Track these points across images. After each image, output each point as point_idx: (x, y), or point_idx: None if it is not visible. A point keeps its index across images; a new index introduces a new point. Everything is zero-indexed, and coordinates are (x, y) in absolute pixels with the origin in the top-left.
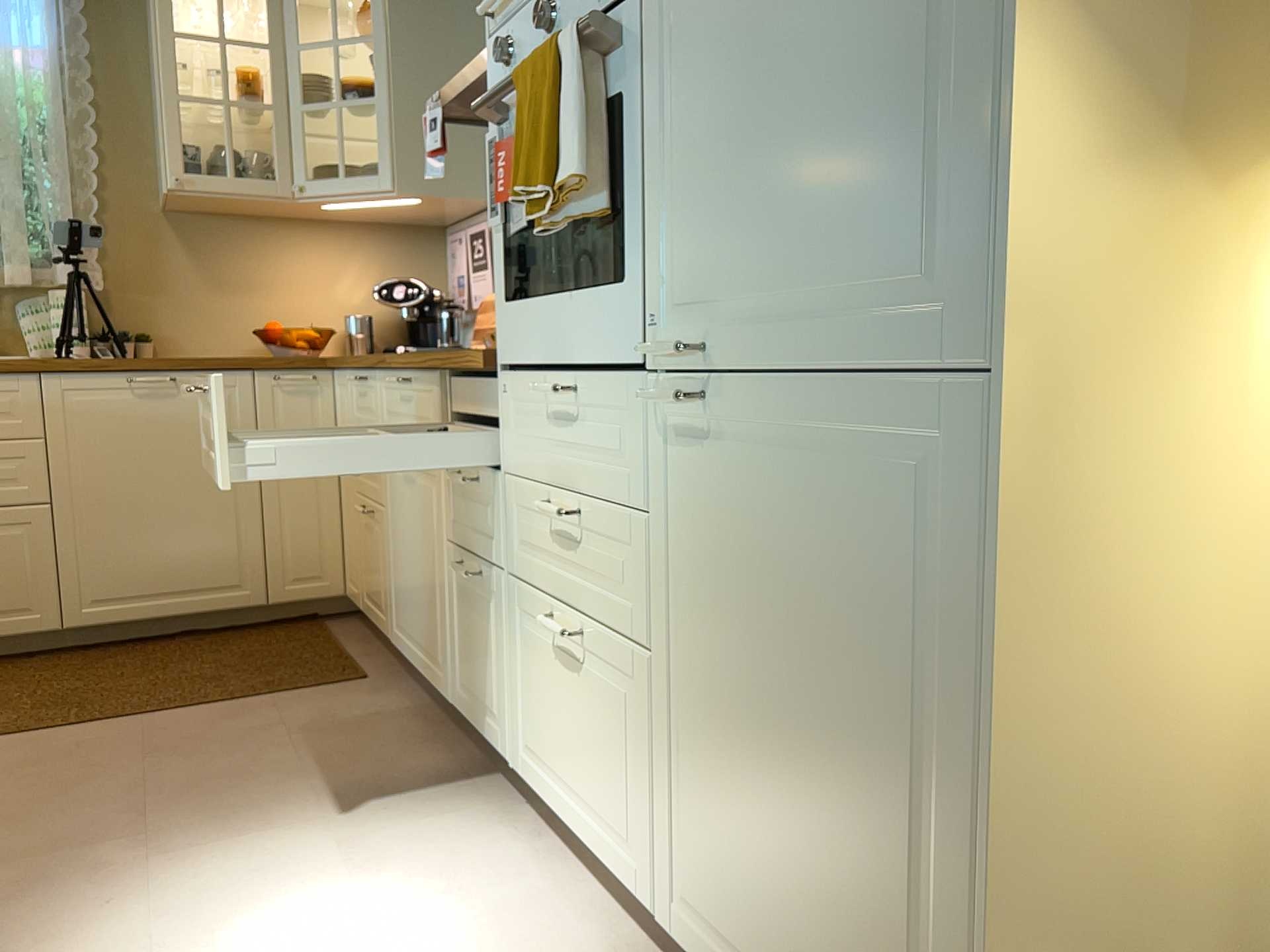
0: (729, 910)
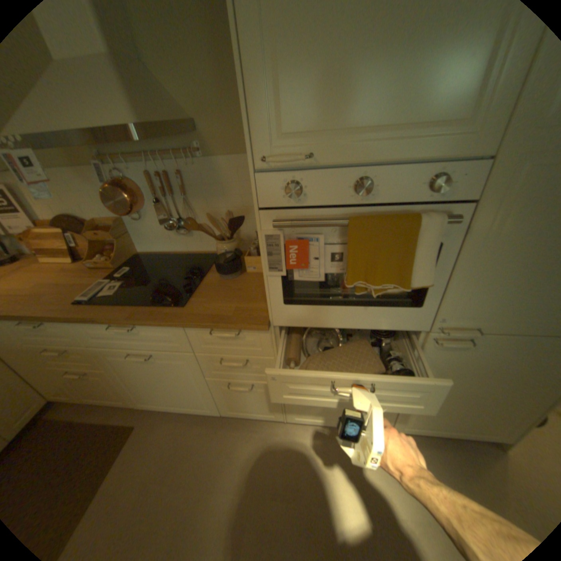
0: (432, 425)
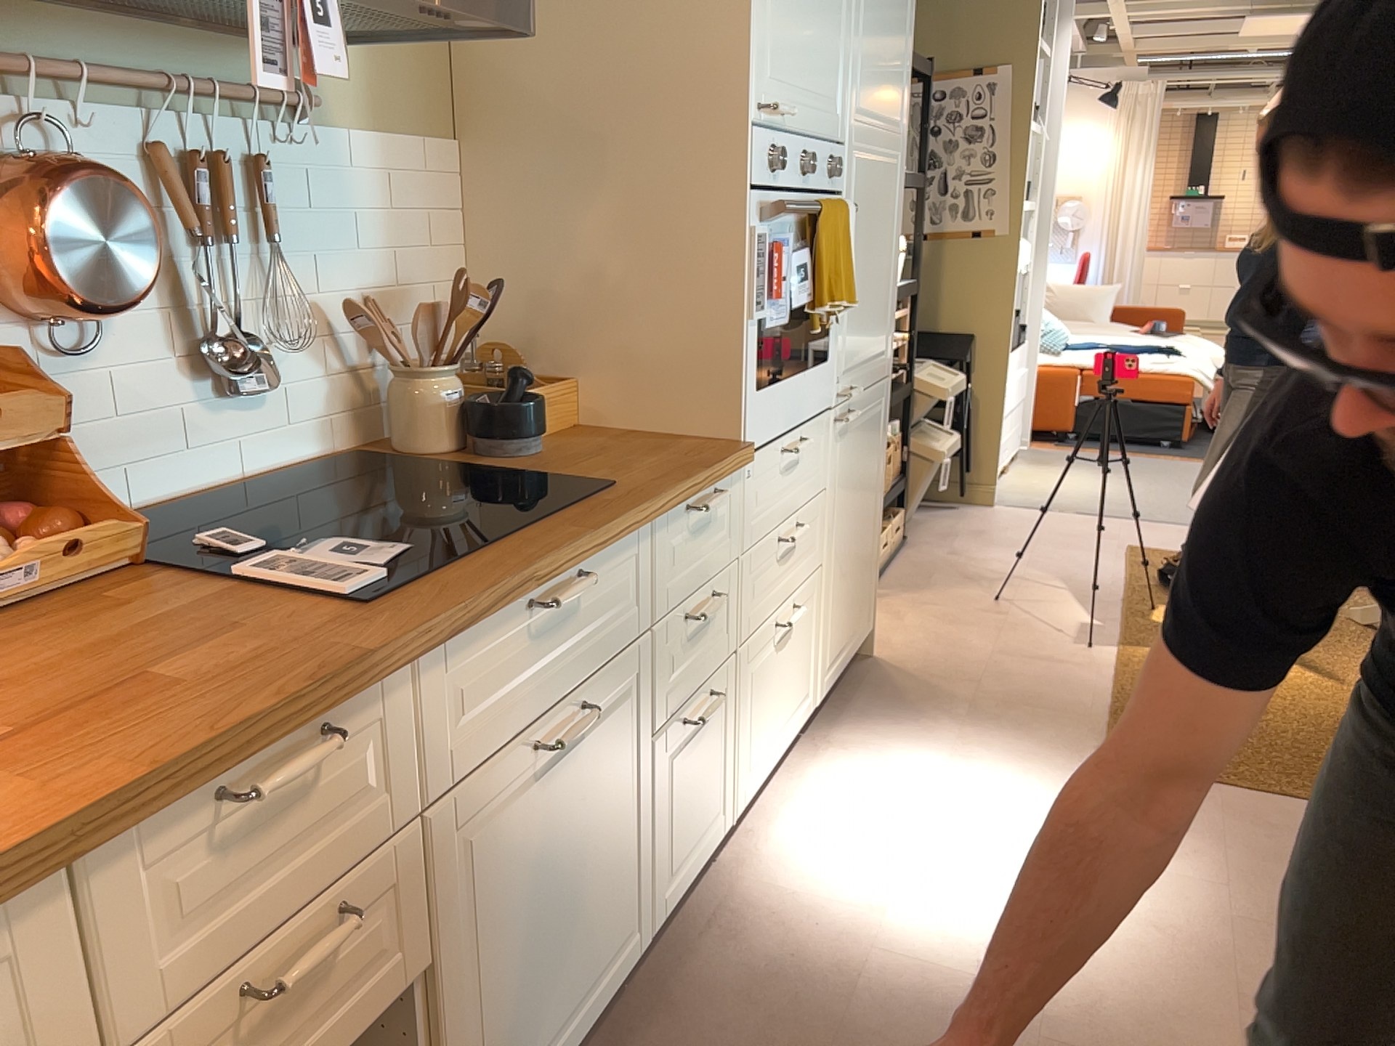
0: (839, 638)
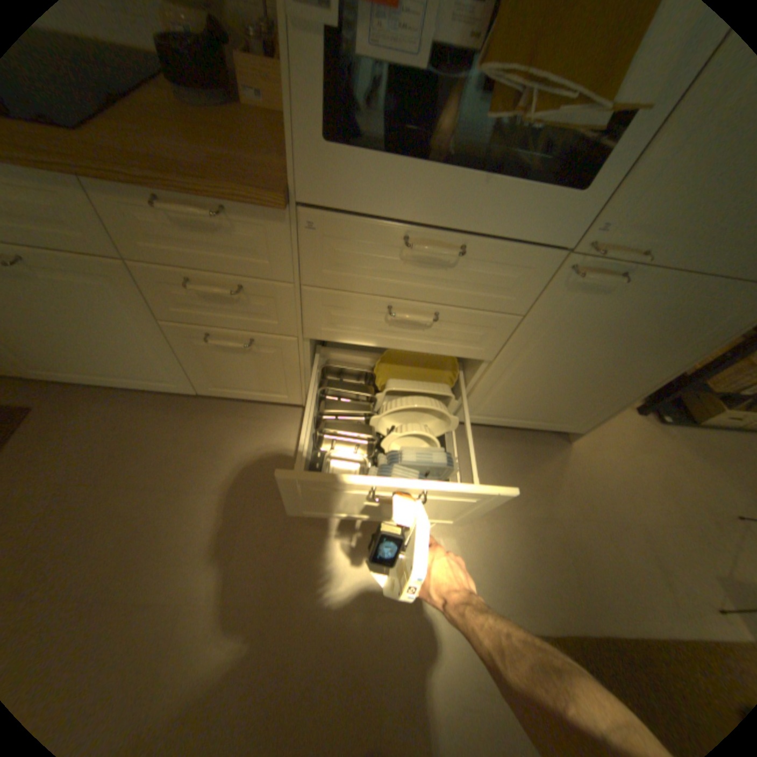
0: (506, 410)
